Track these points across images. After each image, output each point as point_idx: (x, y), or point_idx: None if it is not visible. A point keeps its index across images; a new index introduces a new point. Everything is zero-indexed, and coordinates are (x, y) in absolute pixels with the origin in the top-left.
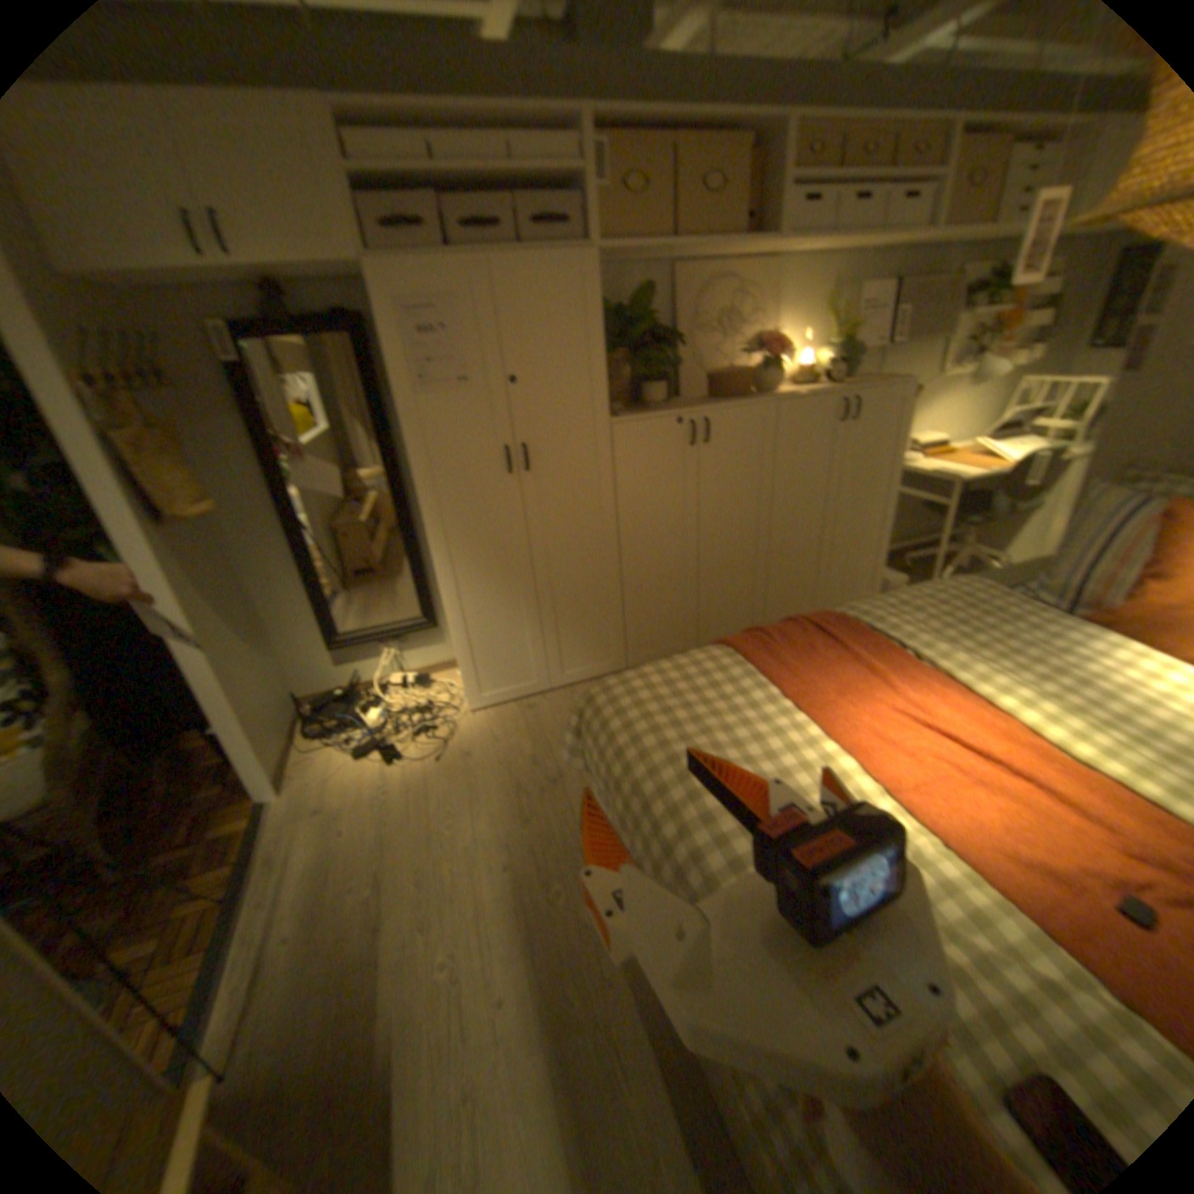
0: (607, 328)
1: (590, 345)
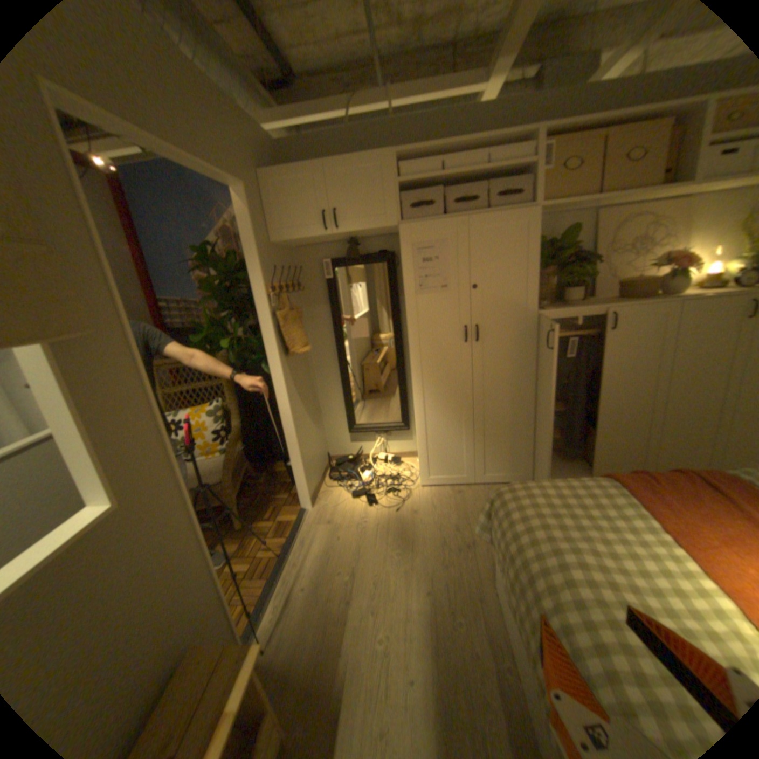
0: (543, 255)
1: (530, 266)
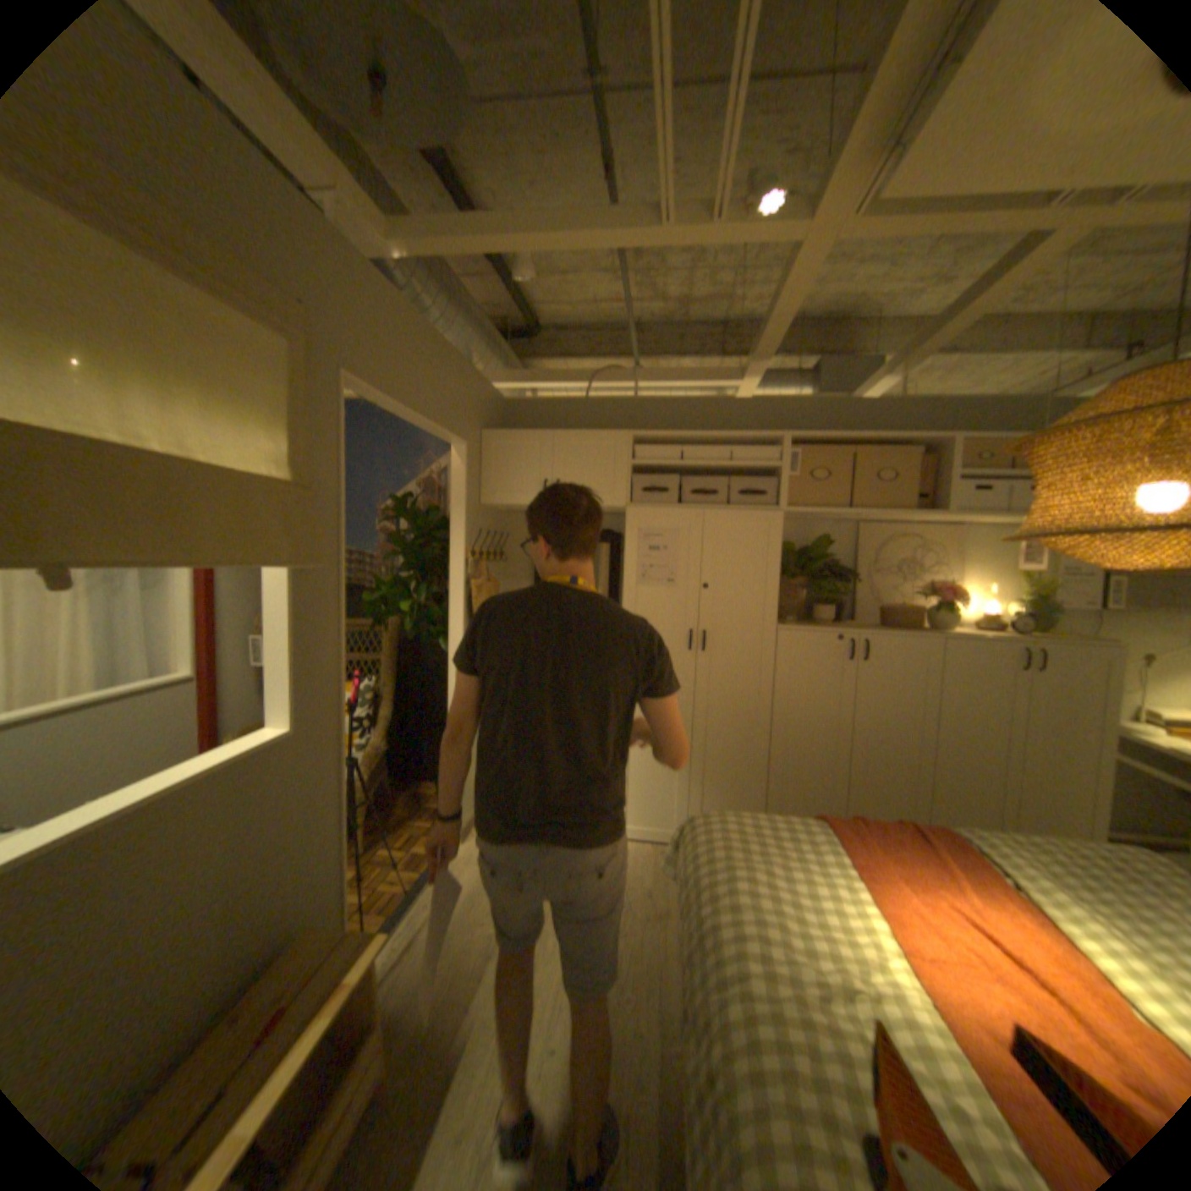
0: (793, 564)
1: (773, 573)
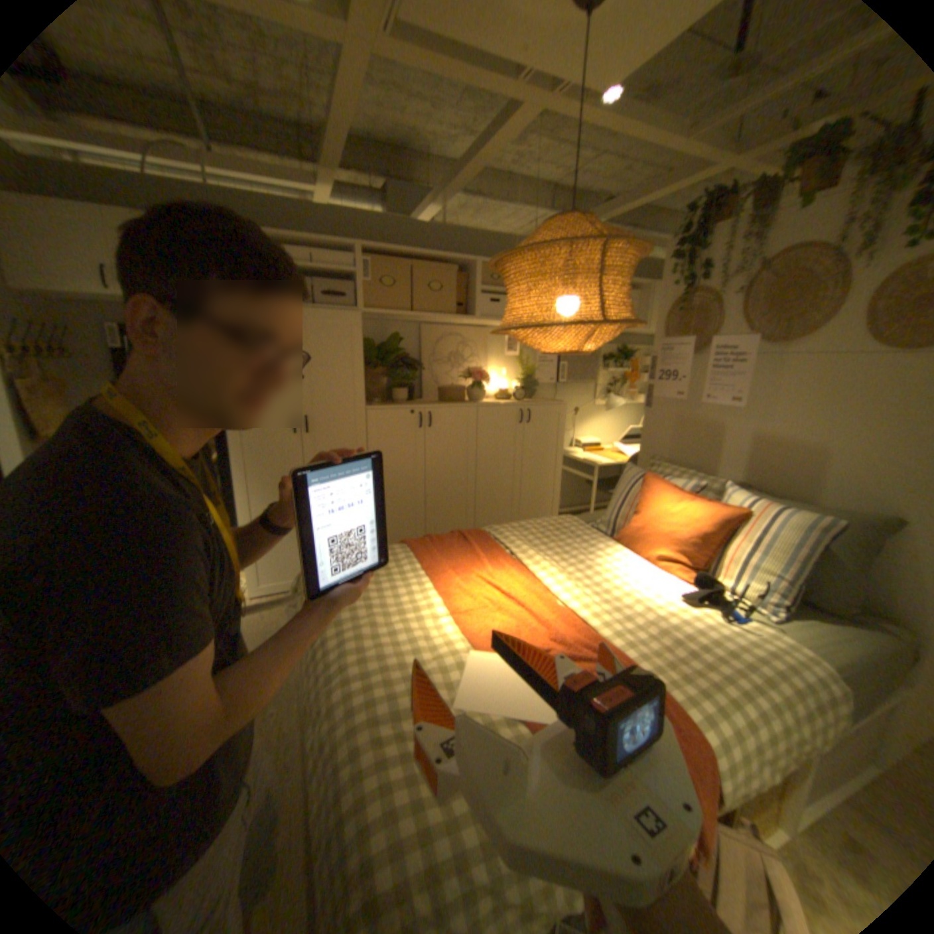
0: (376, 355)
1: (360, 363)
